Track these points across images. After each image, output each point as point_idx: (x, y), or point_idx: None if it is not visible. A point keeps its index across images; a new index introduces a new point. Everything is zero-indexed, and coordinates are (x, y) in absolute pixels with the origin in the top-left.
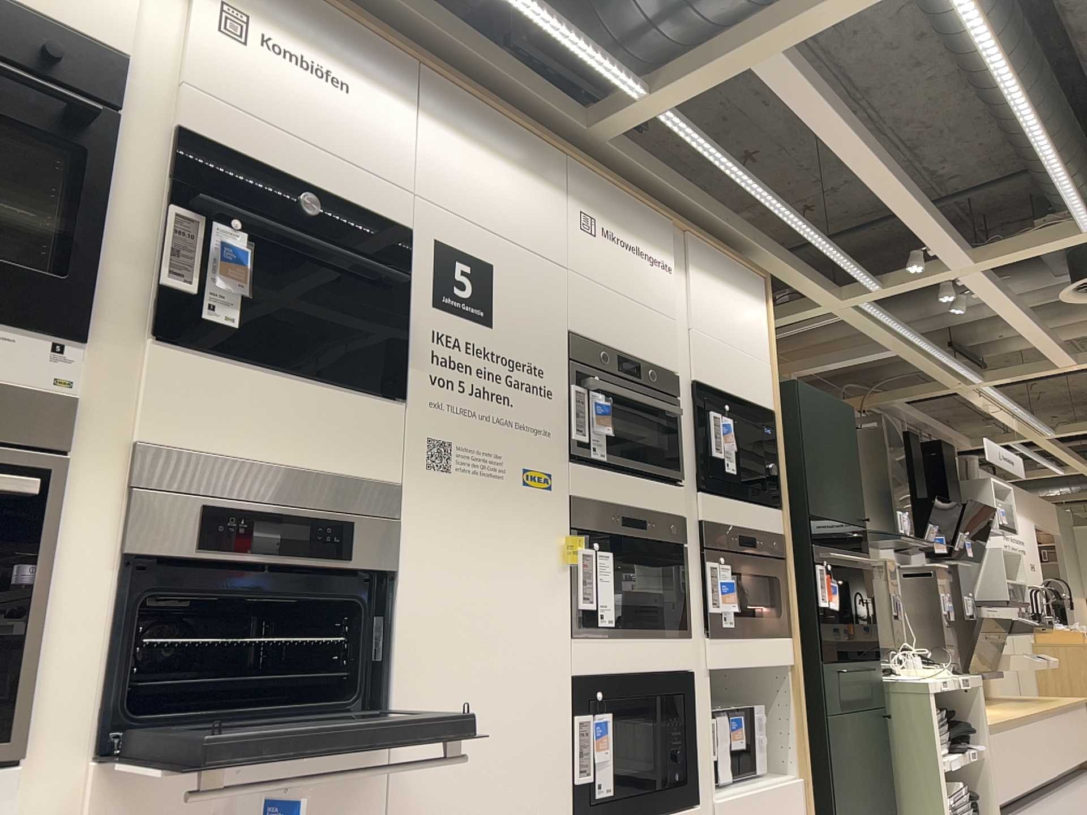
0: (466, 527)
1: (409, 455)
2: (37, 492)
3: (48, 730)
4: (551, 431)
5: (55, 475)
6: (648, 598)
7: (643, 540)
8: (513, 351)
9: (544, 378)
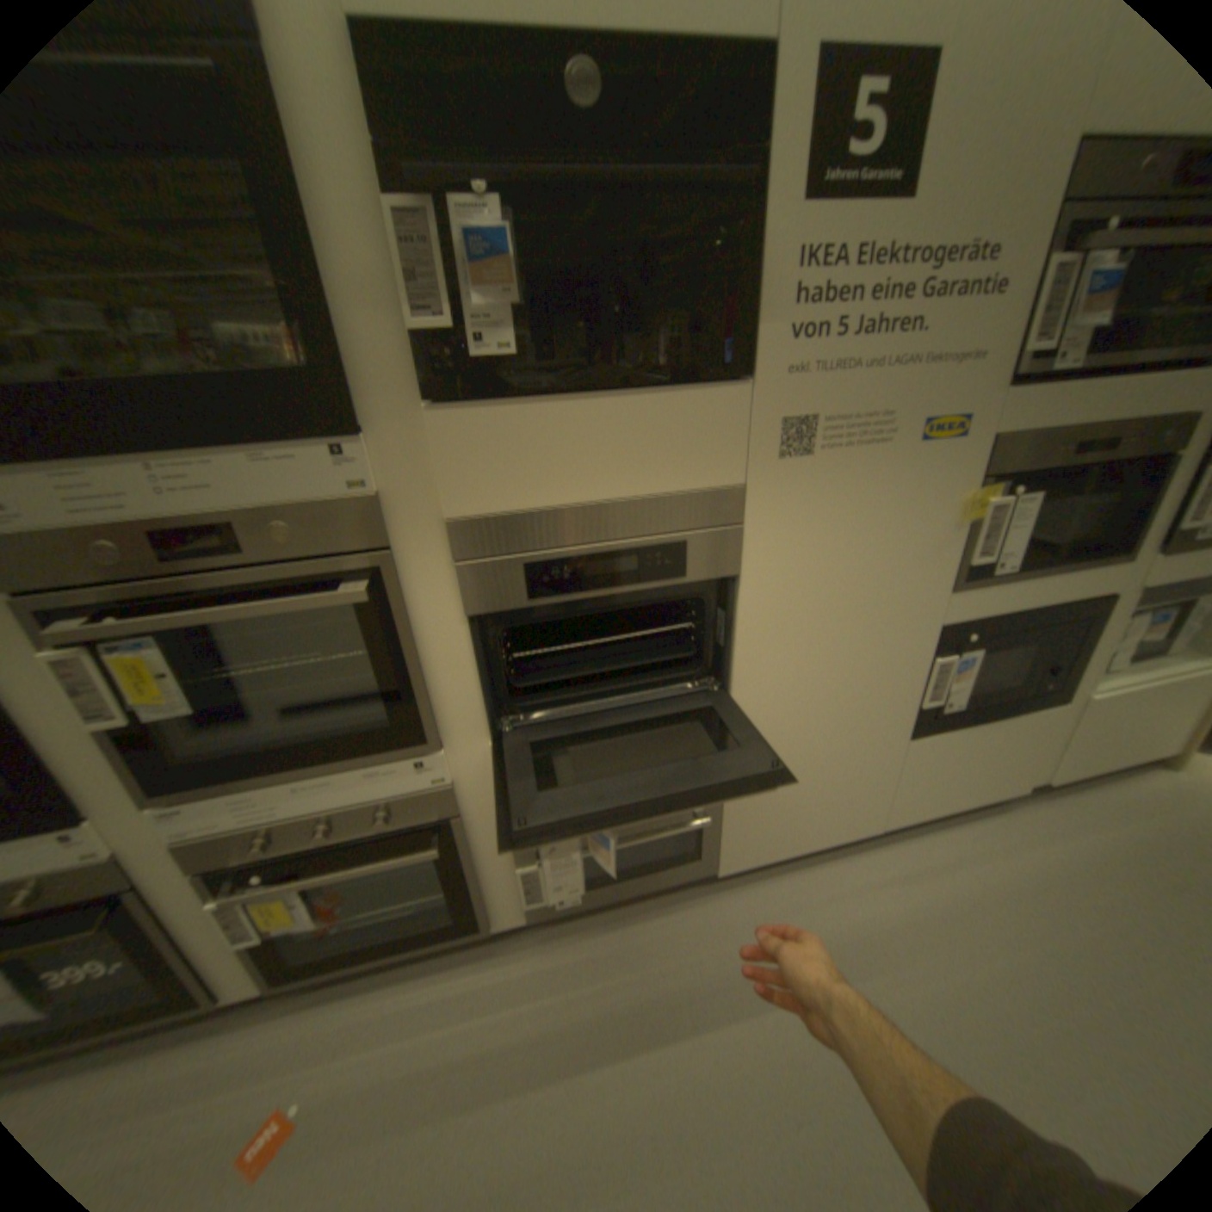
0: (829, 511)
1: (757, 448)
2: (369, 597)
3: (455, 726)
4: (990, 347)
5: (386, 567)
6: (1083, 529)
7: (1105, 458)
8: (949, 229)
9: (1000, 260)
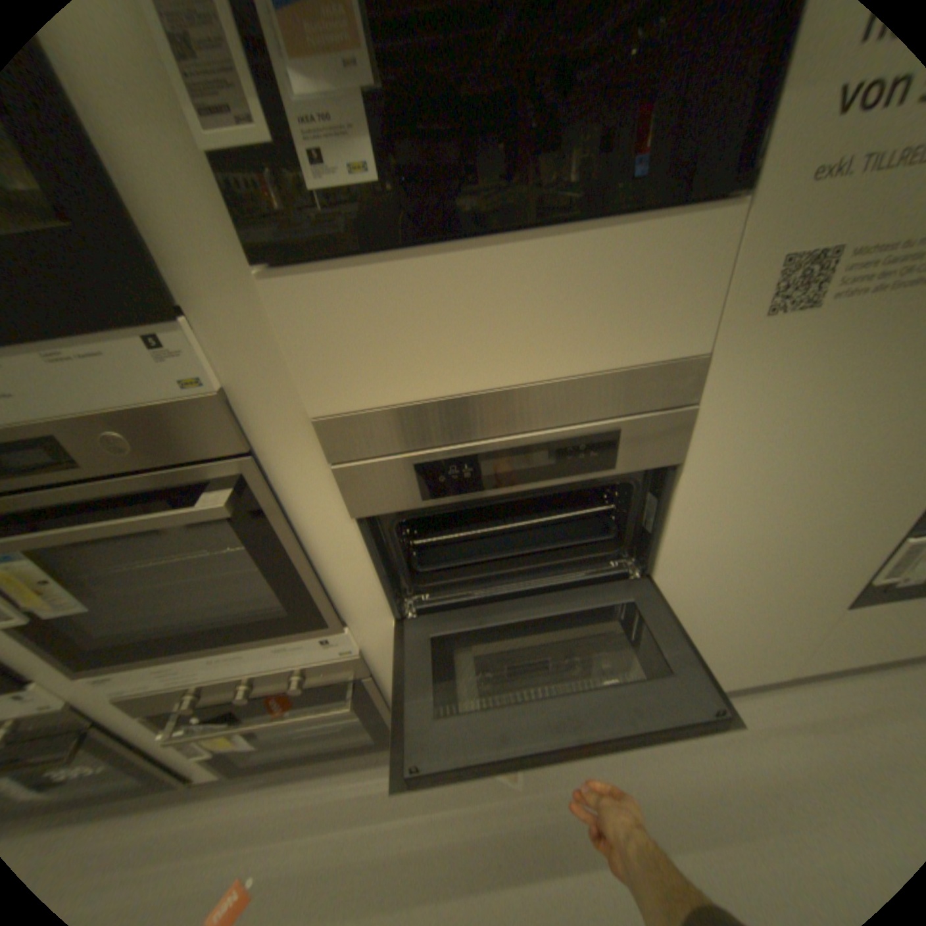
0: (825, 381)
1: (740, 301)
2: (231, 512)
3: (357, 610)
4: None
5: (249, 474)
6: None
7: None
8: None
9: None
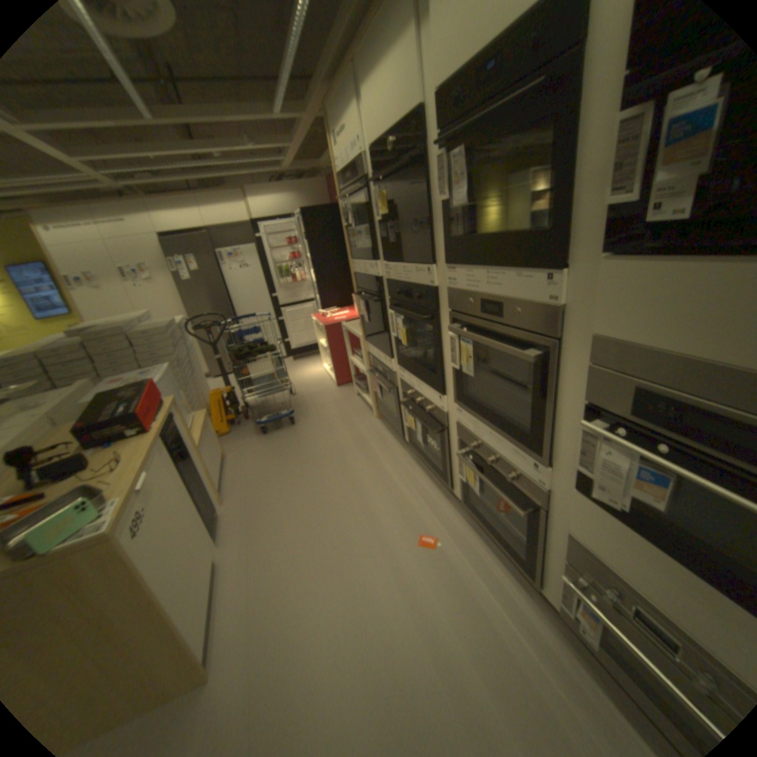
0: None
1: None
2: (535, 361)
3: (563, 463)
4: None
5: (554, 349)
6: None
7: None
8: None
9: None
